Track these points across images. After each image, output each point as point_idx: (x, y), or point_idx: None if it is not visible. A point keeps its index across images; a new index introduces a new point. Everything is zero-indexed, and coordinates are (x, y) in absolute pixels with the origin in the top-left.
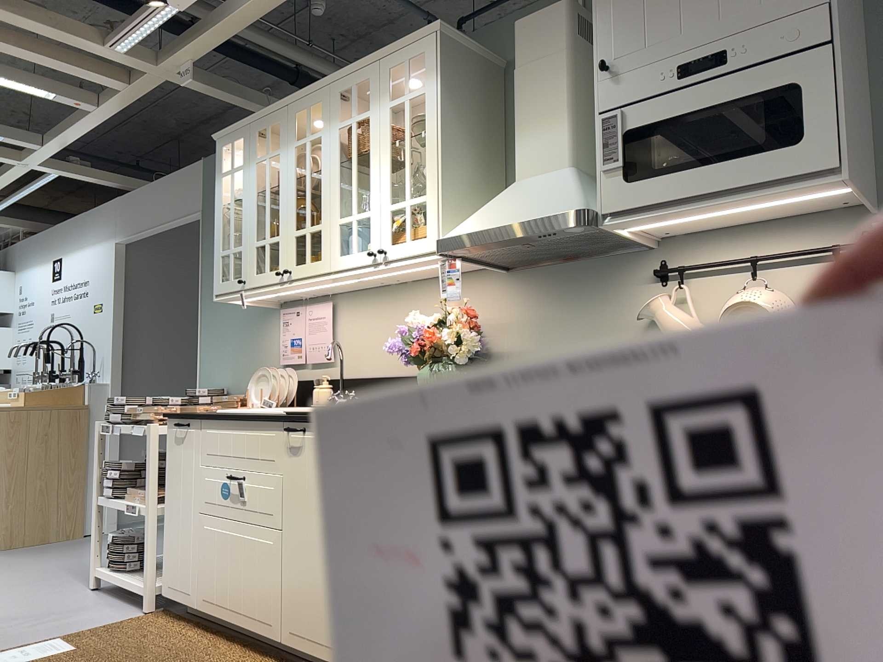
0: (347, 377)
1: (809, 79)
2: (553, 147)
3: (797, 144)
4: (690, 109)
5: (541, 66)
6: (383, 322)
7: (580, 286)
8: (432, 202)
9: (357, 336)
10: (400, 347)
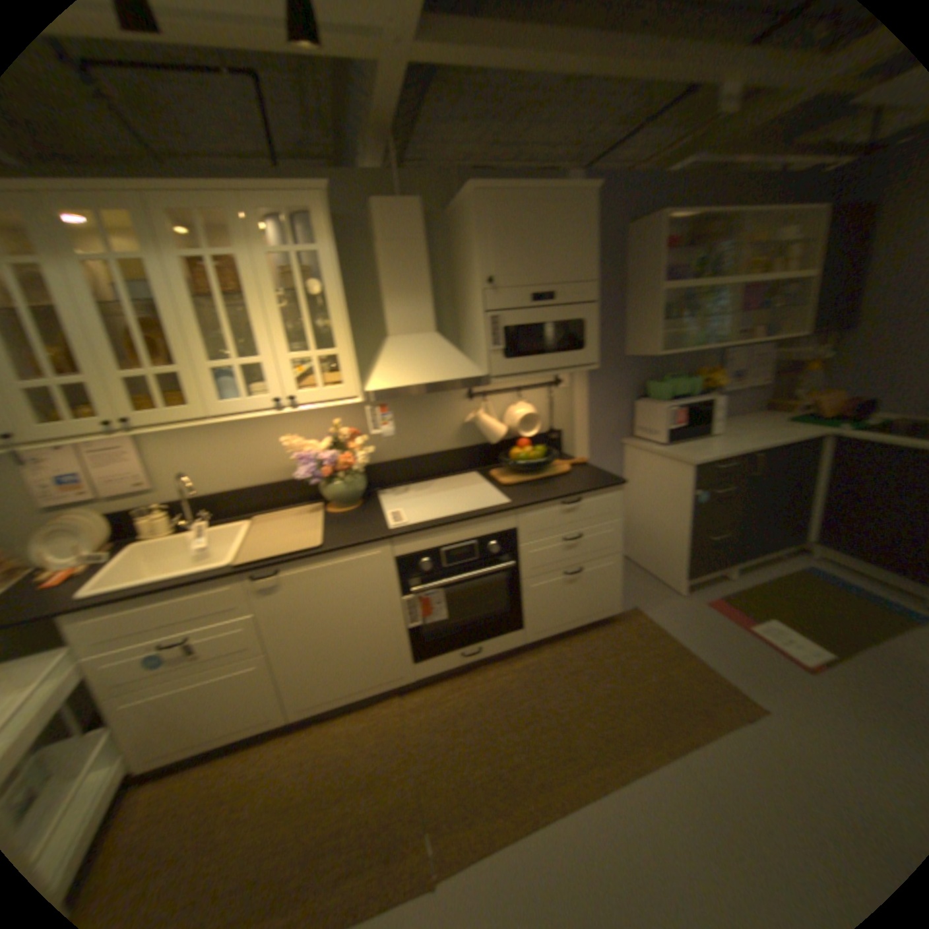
0: (184, 497)
1: (592, 318)
2: (425, 314)
3: (586, 349)
4: (541, 321)
5: (409, 246)
6: (225, 442)
7: (421, 403)
8: (350, 356)
9: (188, 458)
10: (310, 470)
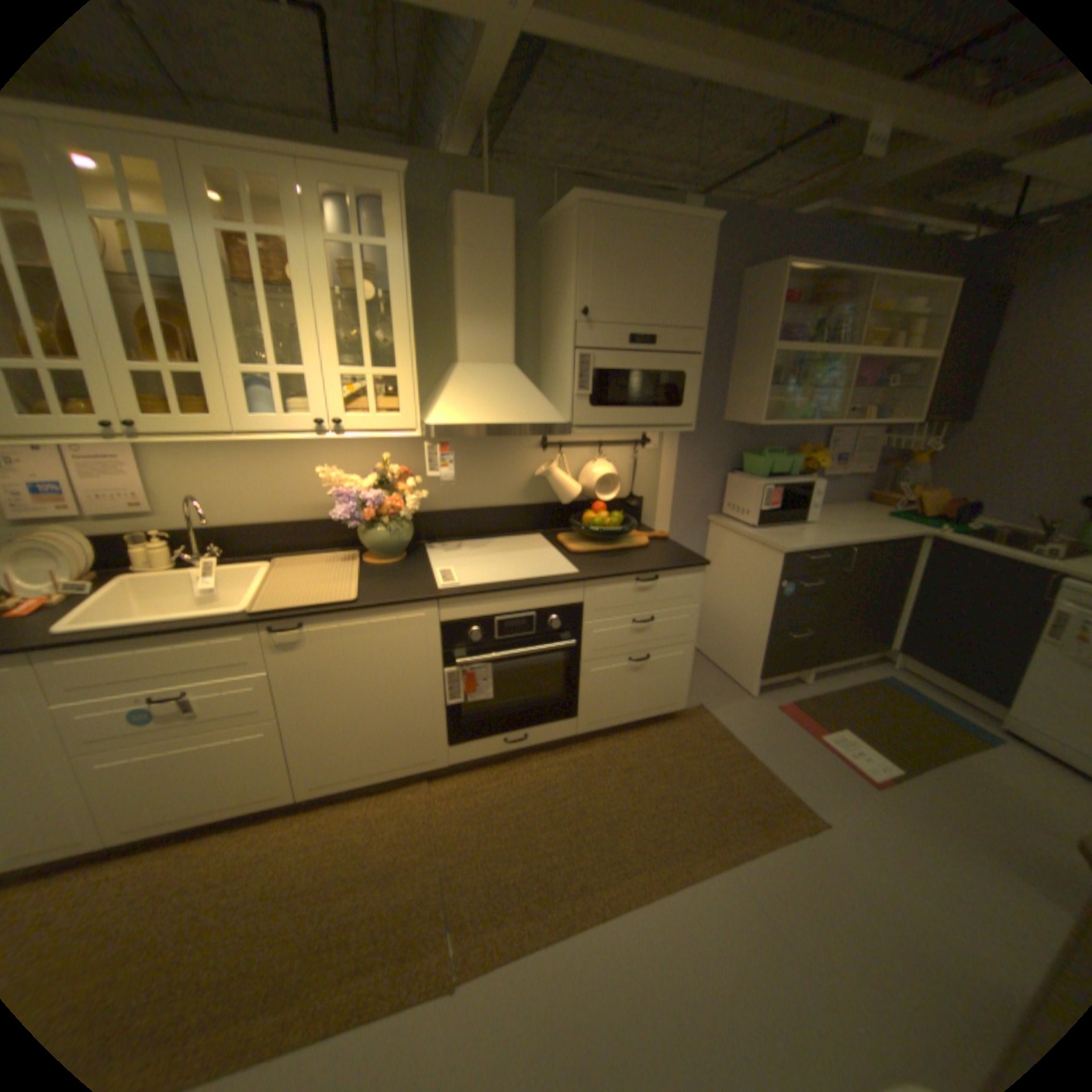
0: (184, 527)
1: (691, 372)
2: (500, 342)
3: (680, 407)
4: (634, 368)
5: (490, 258)
6: (241, 465)
7: (484, 446)
8: (408, 380)
9: (194, 479)
10: (345, 511)
